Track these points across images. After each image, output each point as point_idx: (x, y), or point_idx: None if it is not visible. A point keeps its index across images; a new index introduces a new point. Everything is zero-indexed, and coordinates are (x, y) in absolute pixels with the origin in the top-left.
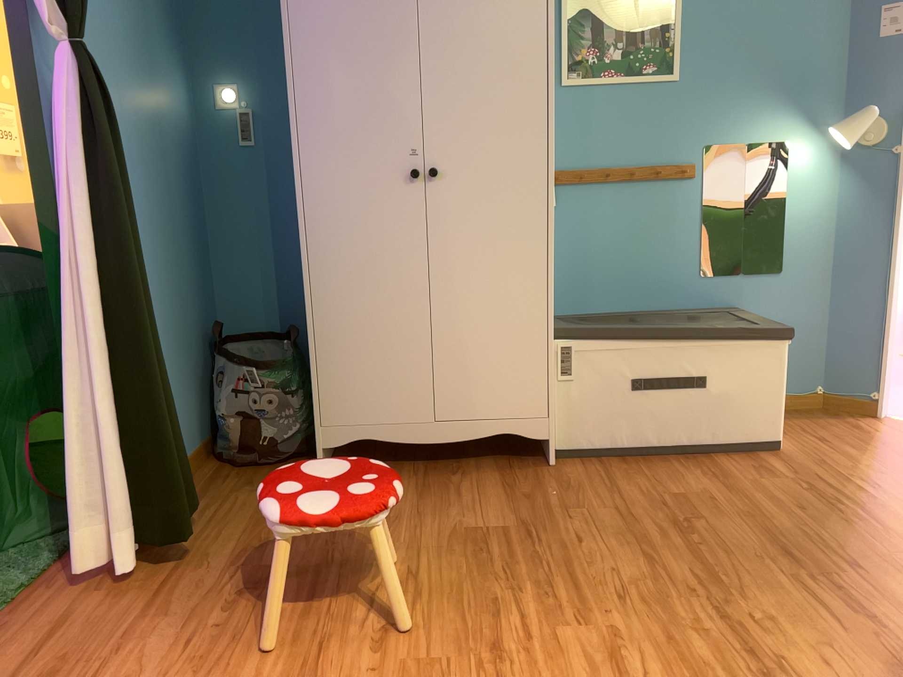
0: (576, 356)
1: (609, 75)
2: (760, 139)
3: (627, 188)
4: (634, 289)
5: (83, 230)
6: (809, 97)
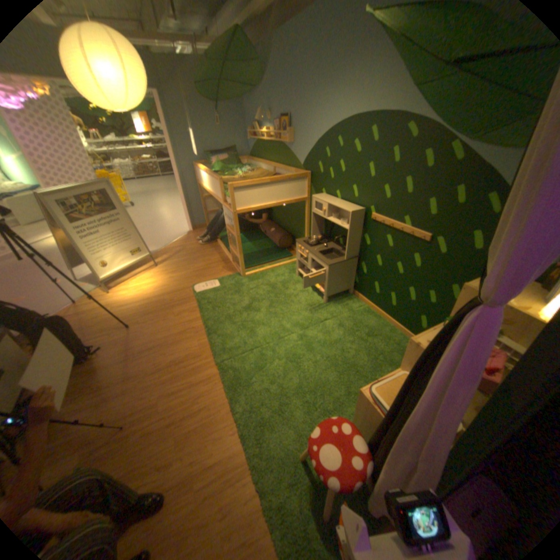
0: None
1: None
2: None
3: None
4: None
5: None
6: None
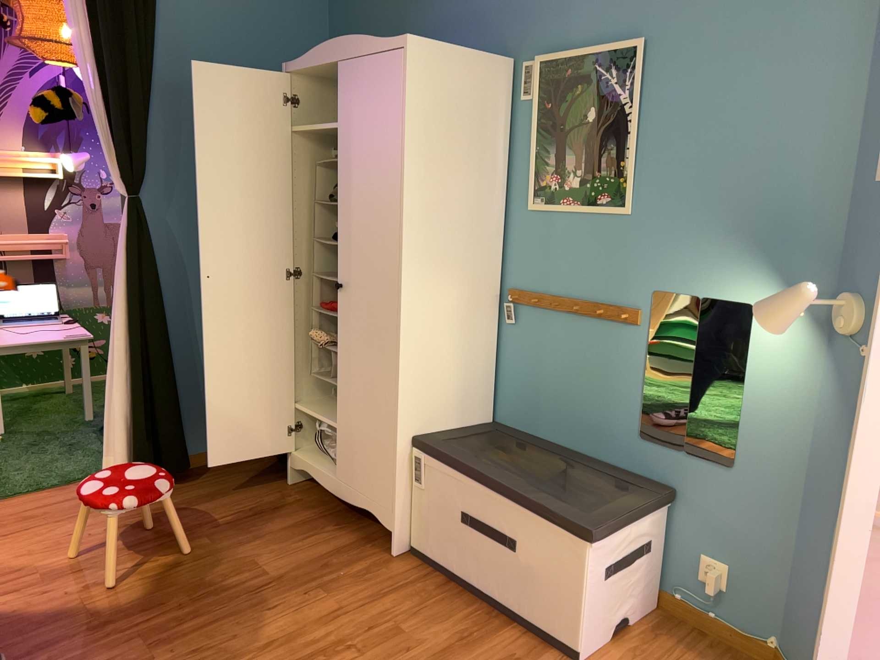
0: (421, 470)
1: (567, 201)
2: (717, 293)
3: (576, 319)
4: (575, 427)
5: (122, 297)
6: (785, 250)
